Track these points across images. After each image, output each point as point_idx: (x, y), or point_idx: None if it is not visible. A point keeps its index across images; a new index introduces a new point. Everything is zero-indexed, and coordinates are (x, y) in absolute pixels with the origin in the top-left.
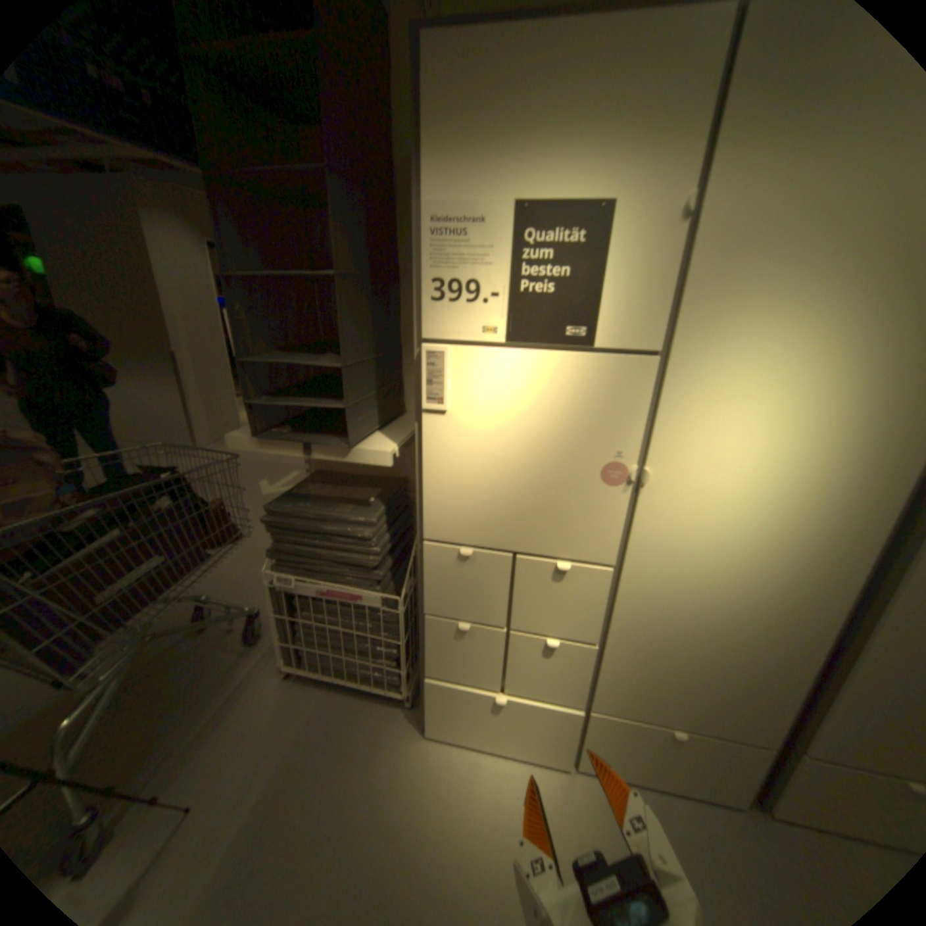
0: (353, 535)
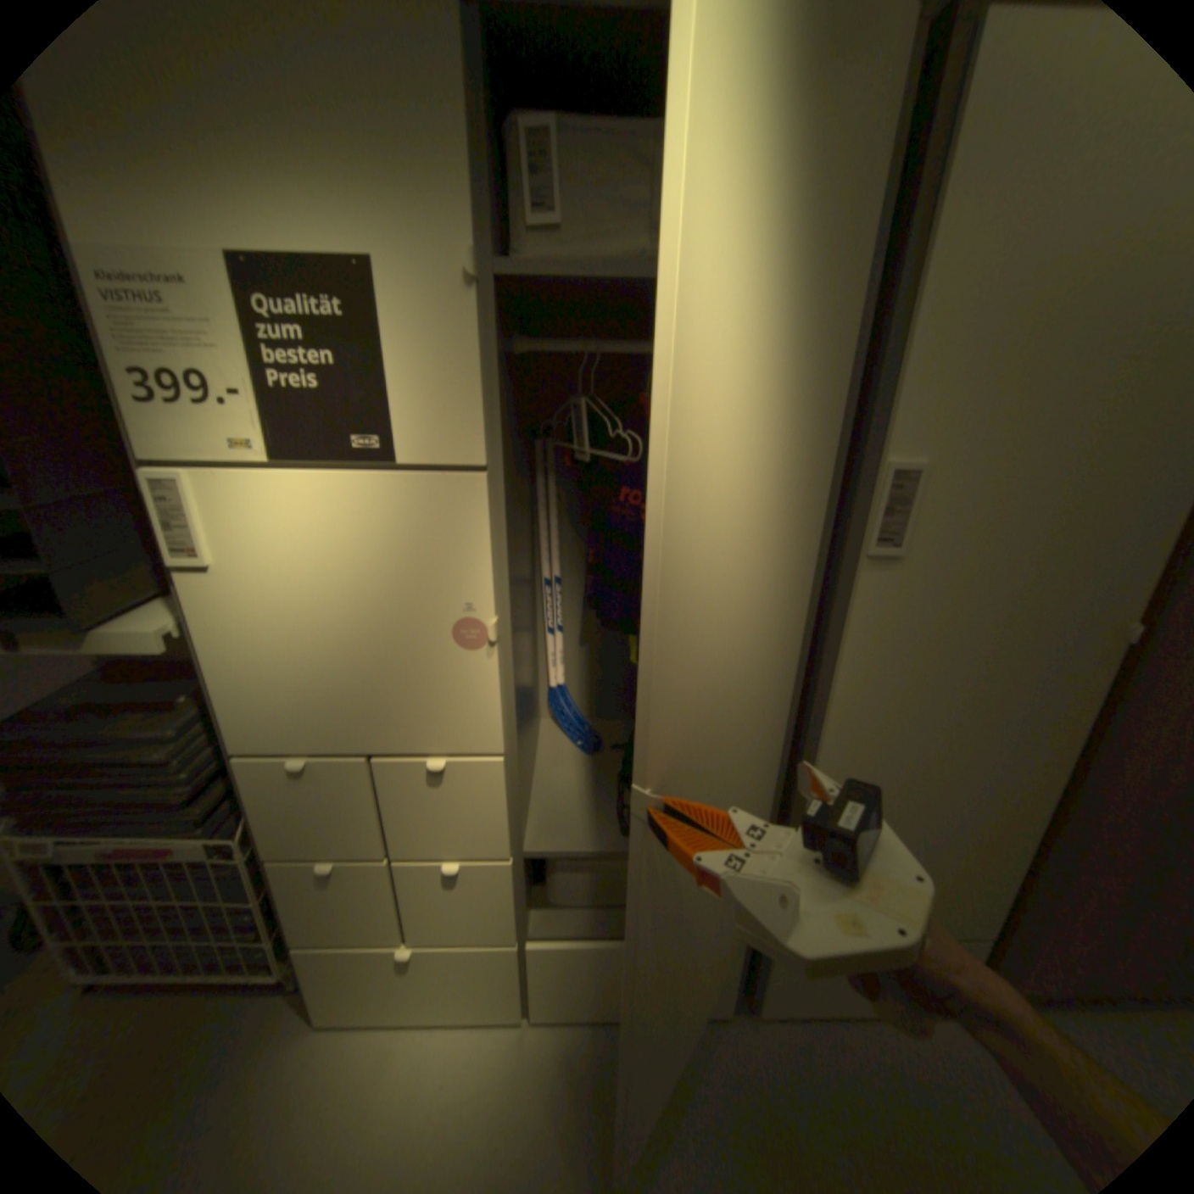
0: (136, 762)
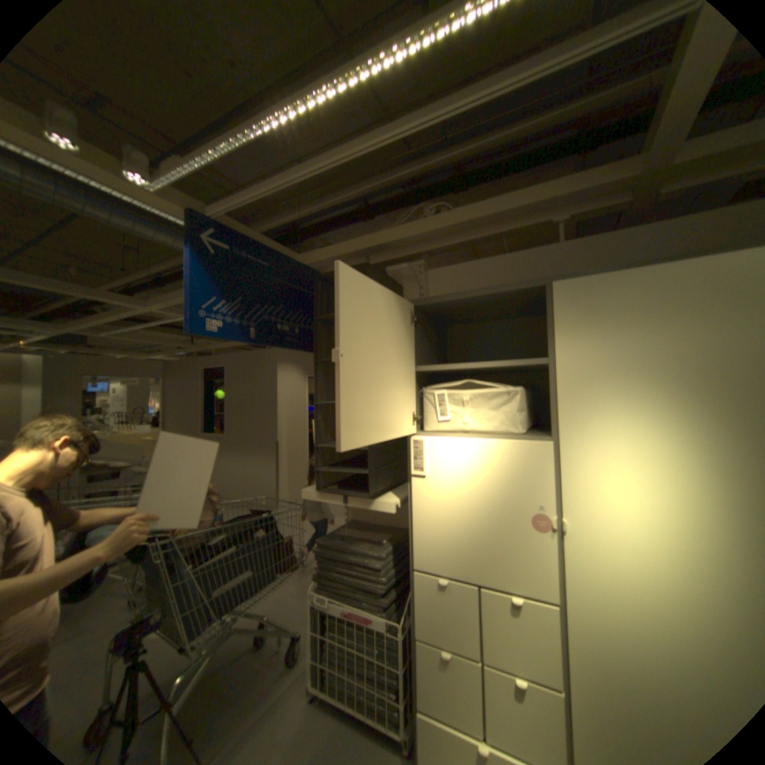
0: (368, 567)
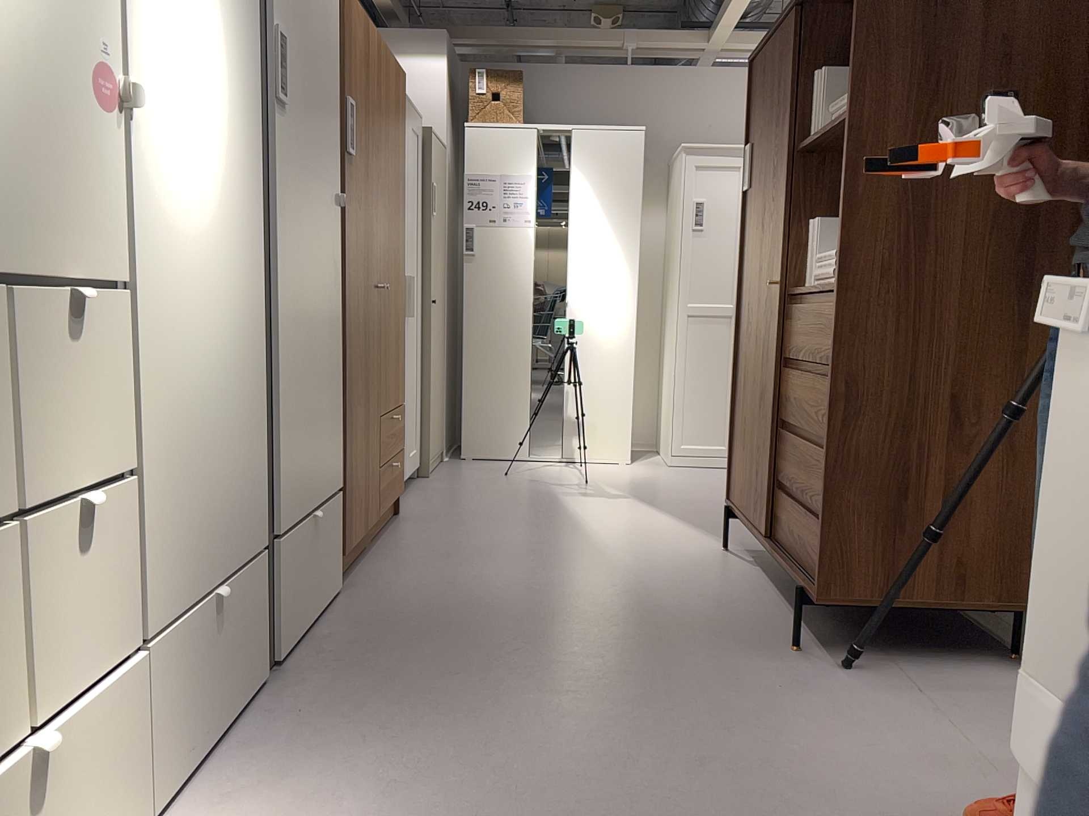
0: None
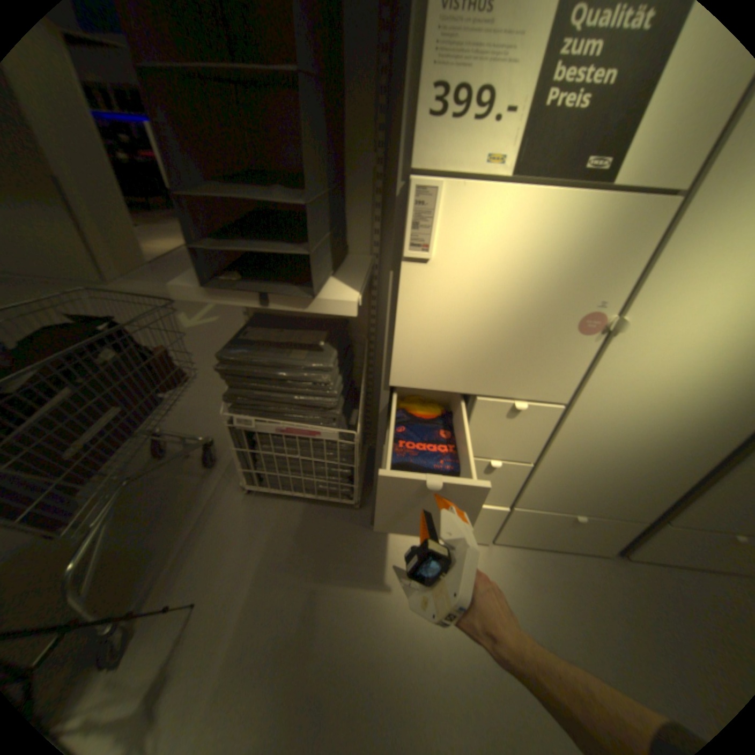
0: (309, 381)
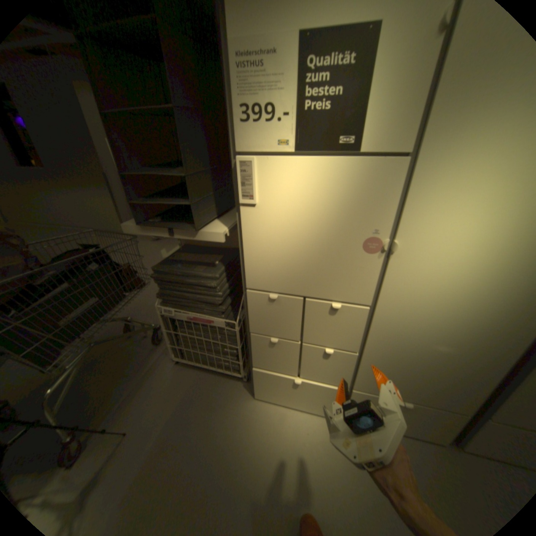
0: (205, 285)
